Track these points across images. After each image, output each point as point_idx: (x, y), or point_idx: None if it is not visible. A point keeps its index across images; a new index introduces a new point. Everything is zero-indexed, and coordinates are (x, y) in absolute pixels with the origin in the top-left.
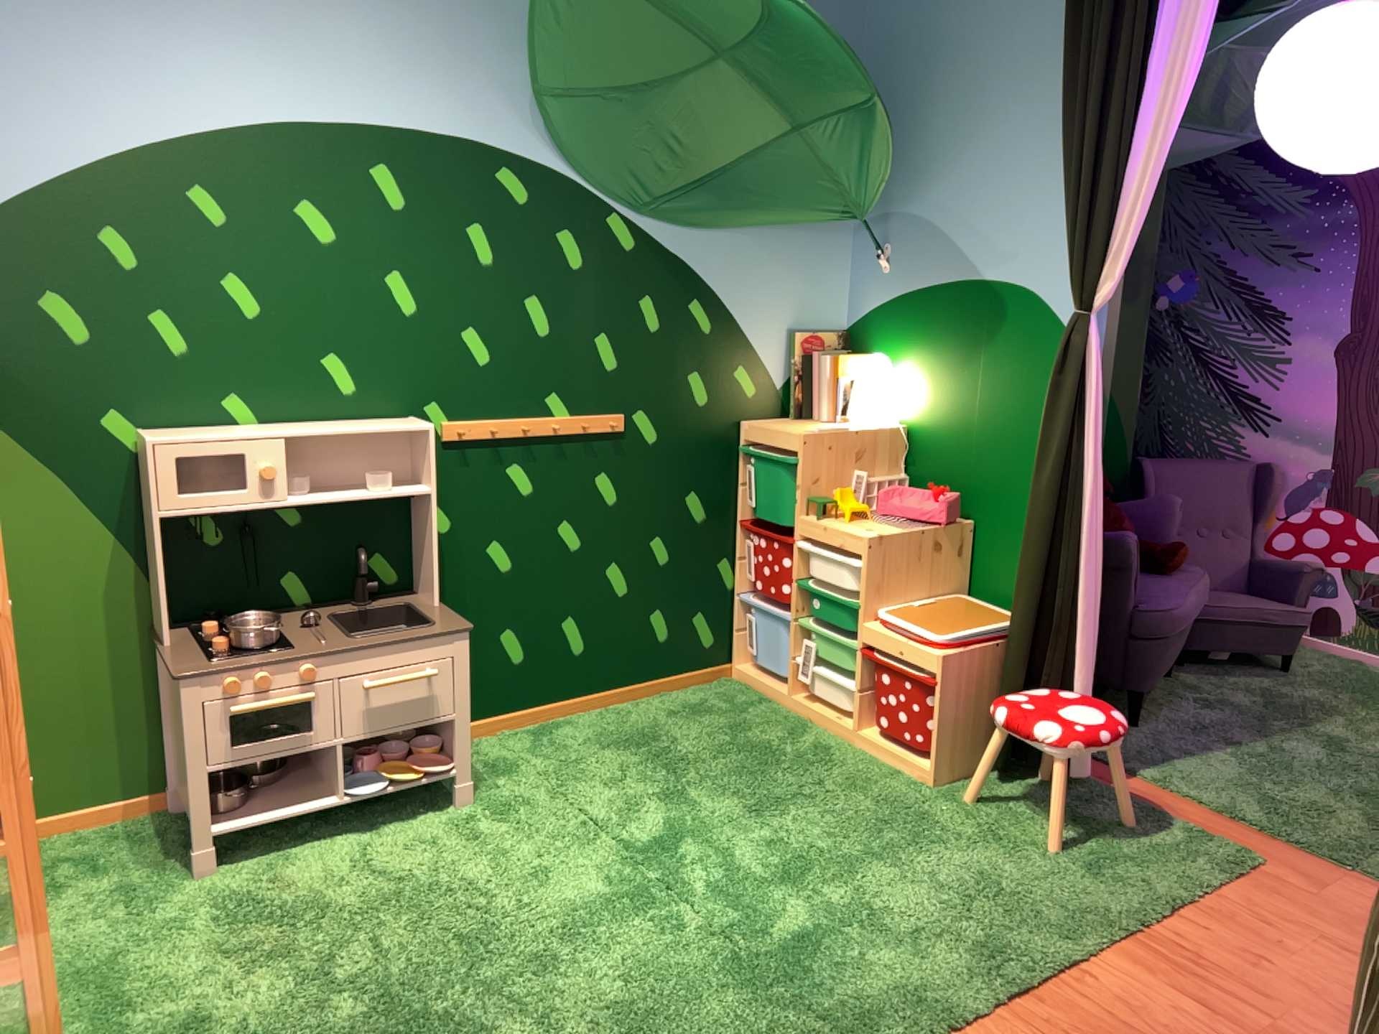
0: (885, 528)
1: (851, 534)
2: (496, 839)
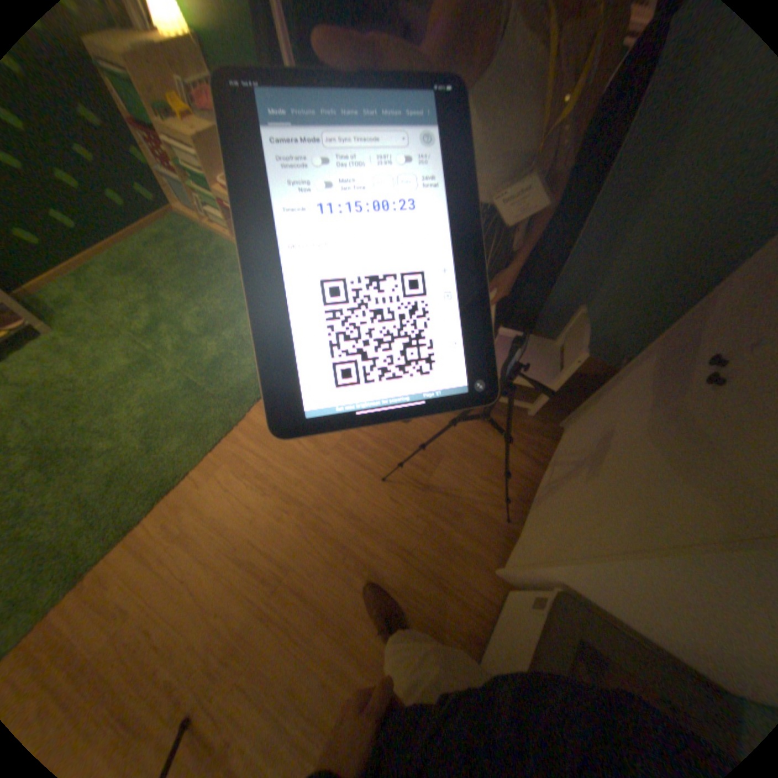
0: (200, 125)
1: (180, 134)
2: (68, 347)
